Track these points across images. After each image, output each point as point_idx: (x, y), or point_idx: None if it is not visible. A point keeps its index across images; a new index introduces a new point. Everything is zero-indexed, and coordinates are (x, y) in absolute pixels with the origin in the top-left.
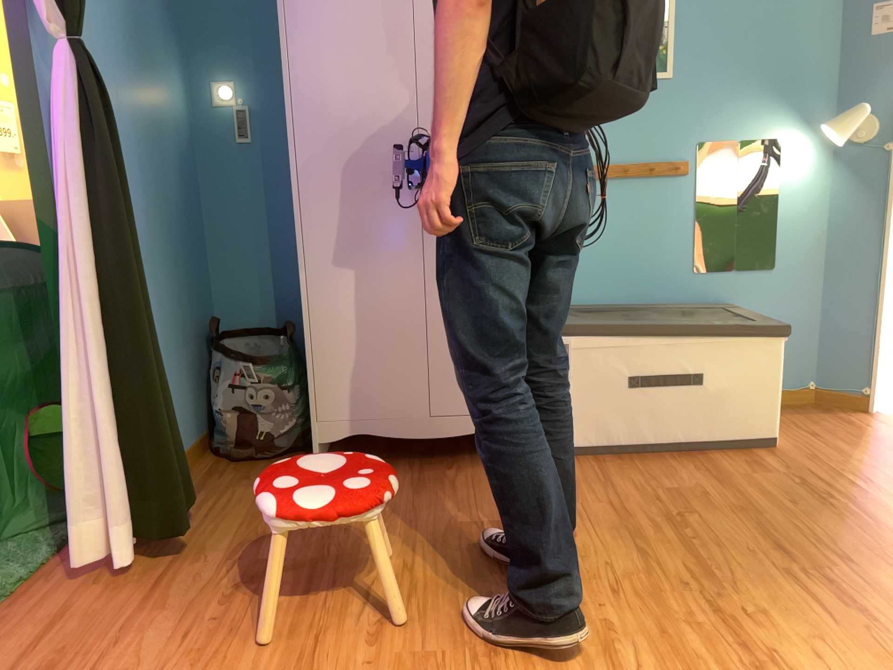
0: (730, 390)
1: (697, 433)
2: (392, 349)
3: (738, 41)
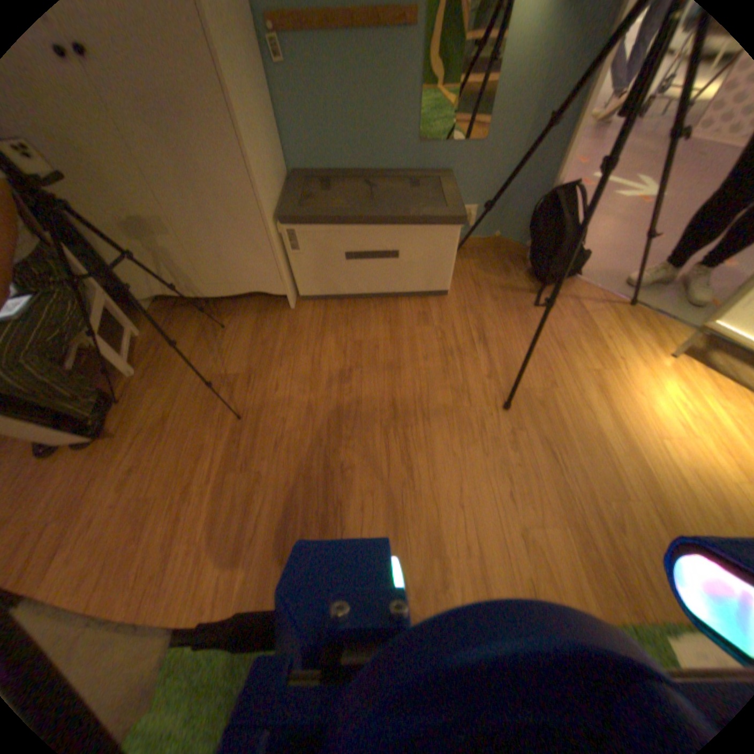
0: (415, 265)
1: (393, 291)
2: (151, 241)
3: None
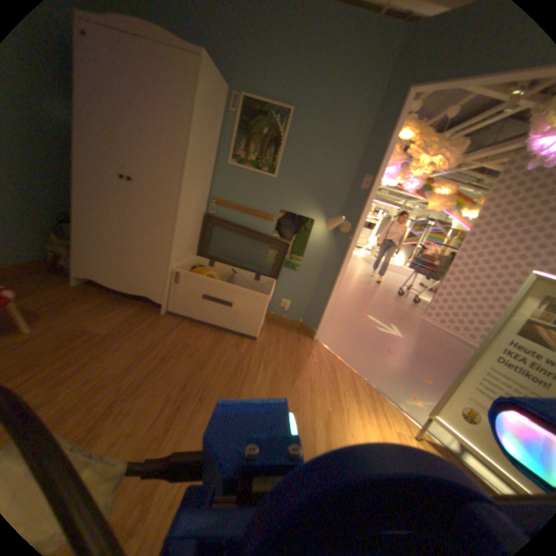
0: (243, 312)
1: (227, 324)
2: (108, 250)
3: (307, 171)
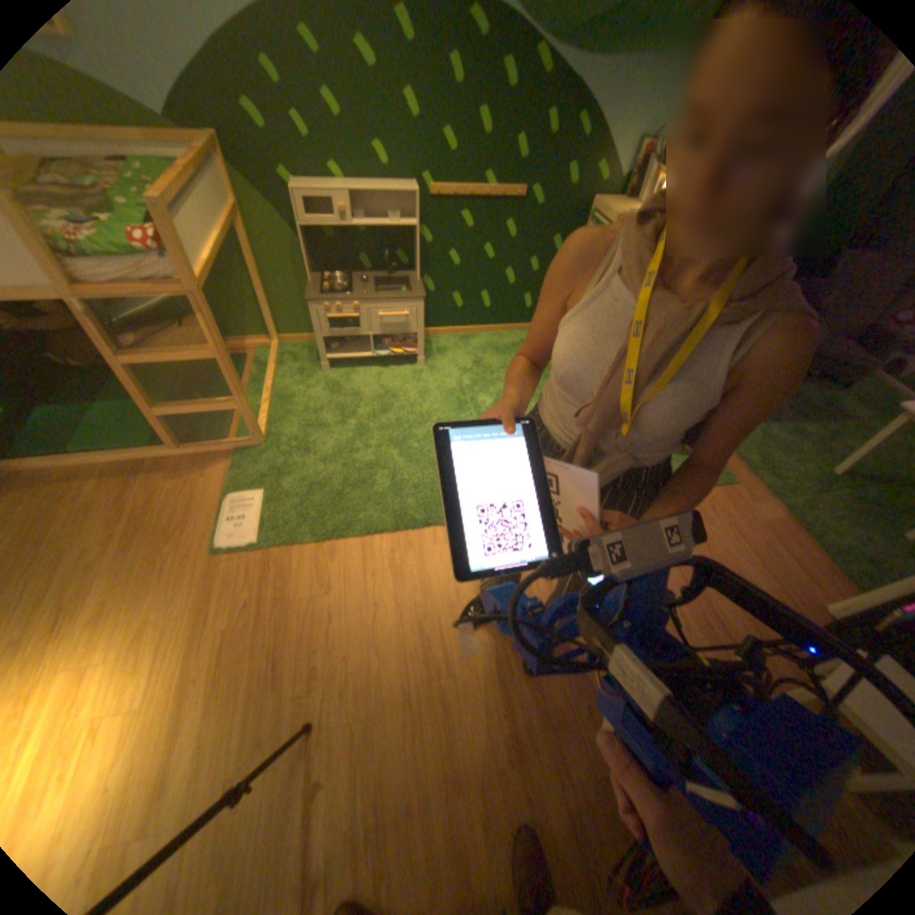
0: None
1: None
2: None
3: None
